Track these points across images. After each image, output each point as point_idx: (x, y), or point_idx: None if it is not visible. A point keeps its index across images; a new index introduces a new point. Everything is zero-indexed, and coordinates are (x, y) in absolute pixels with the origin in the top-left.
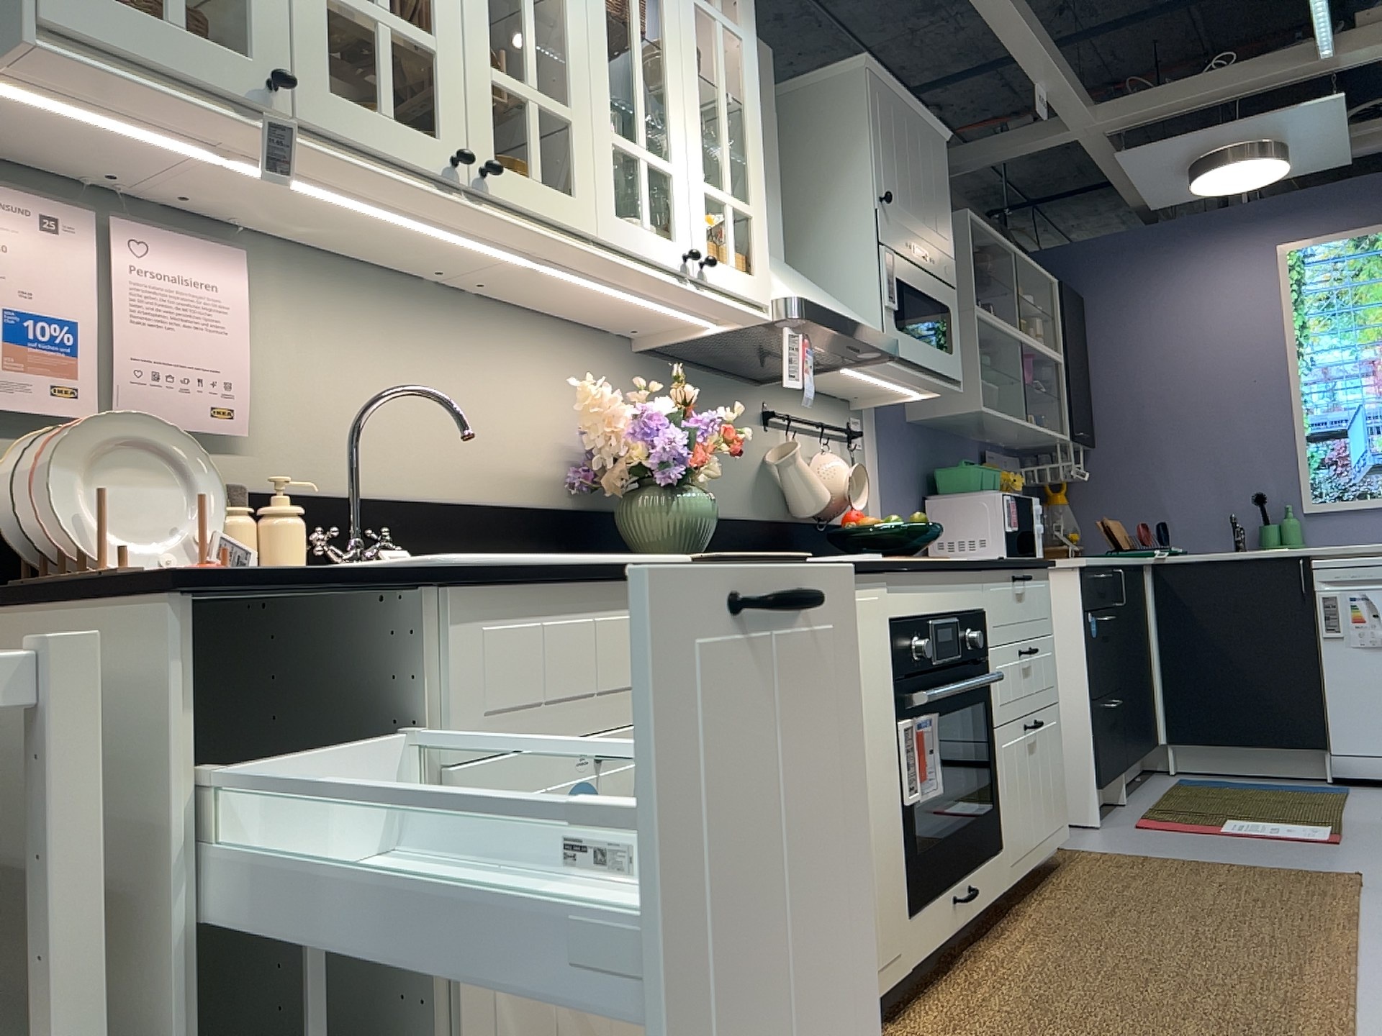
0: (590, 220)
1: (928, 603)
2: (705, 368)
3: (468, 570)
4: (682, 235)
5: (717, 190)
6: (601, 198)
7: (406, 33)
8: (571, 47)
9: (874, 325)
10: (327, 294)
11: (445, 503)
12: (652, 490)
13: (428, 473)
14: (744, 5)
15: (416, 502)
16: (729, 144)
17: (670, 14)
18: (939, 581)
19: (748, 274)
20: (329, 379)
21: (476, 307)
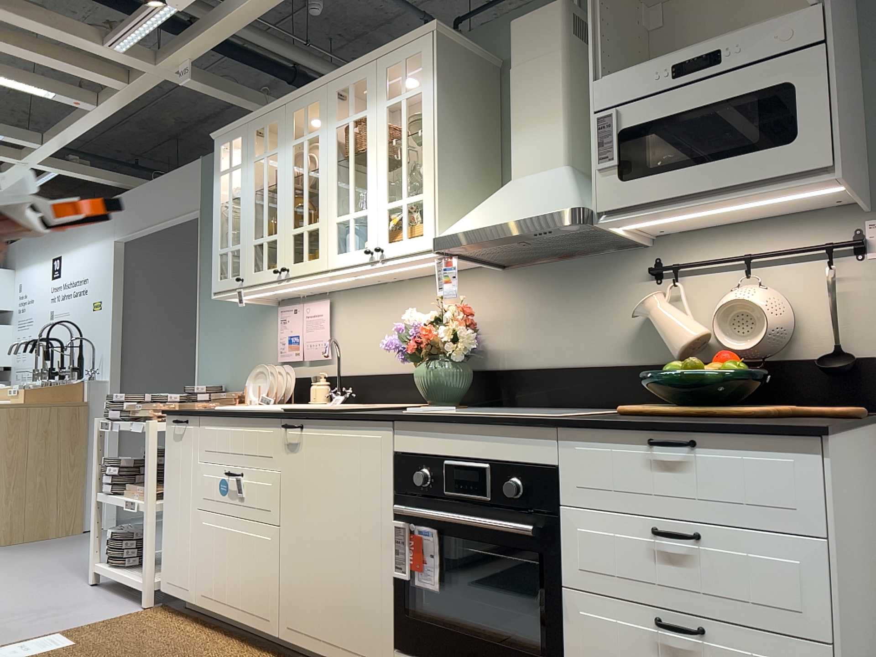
0: (323, 263)
1: (444, 447)
2: (564, 258)
3: (201, 412)
4: (370, 241)
5: (395, 201)
6: (328, 250)
7: (269, 239)
8: (319, 194)
9: (557, 204)
10: (354, 302)
11: (389, 374)
12: (419, 364)
13: (385, 362)
14: (423, 69)
15: (378, 374)
16: (405, 167)
17: (370, 129)
18: (462, 432)
19: (415, 237)
20: (354, 333)
21: (407, 283)
